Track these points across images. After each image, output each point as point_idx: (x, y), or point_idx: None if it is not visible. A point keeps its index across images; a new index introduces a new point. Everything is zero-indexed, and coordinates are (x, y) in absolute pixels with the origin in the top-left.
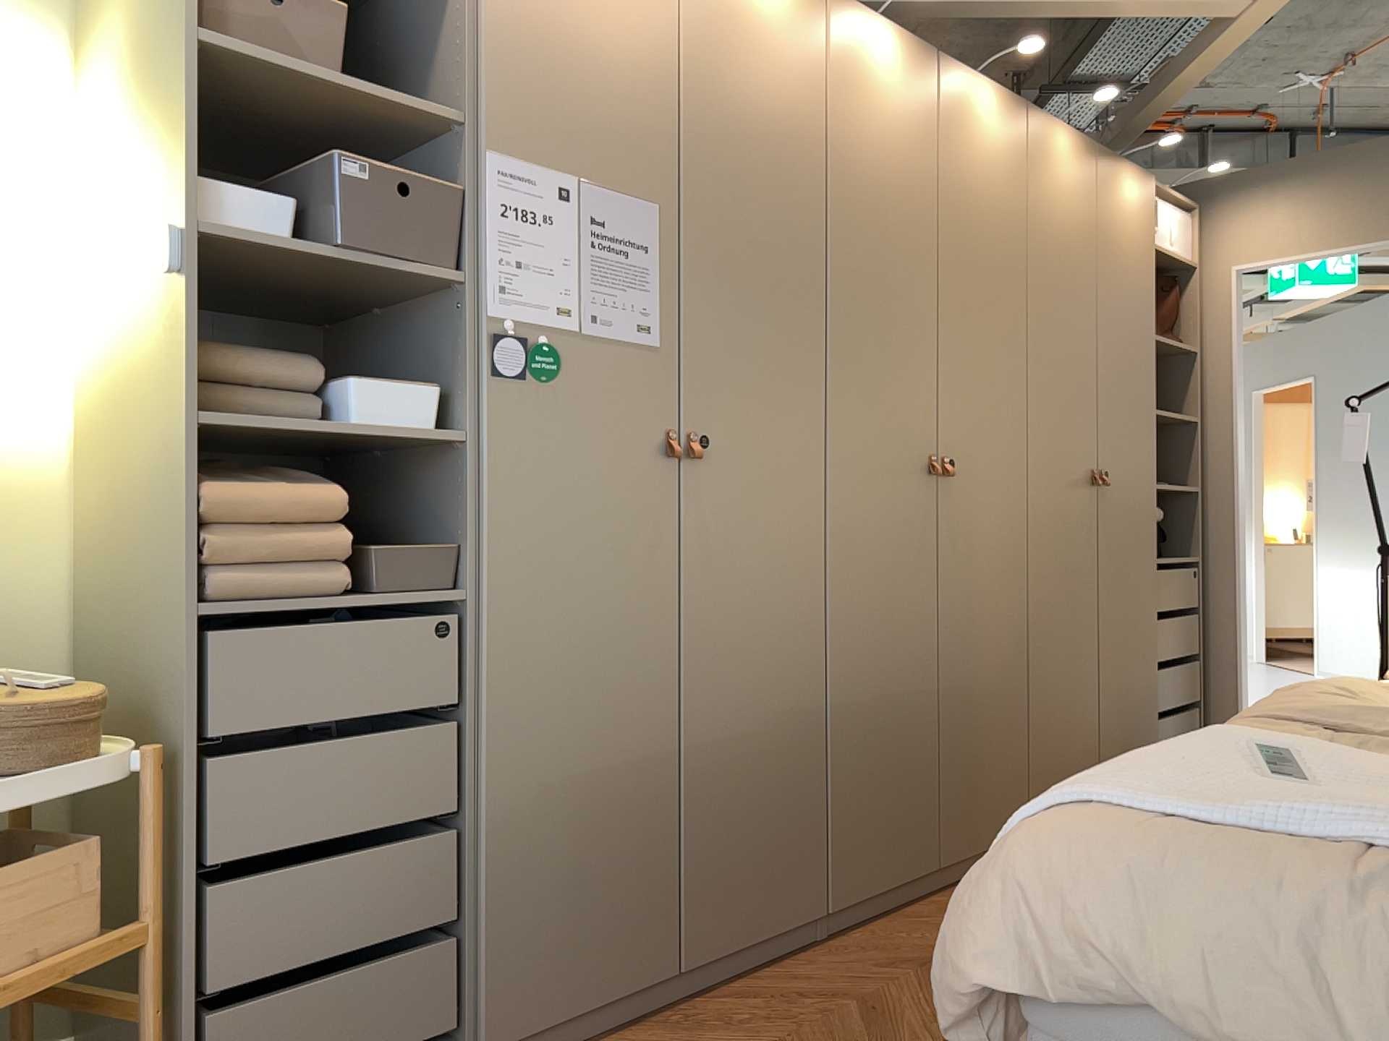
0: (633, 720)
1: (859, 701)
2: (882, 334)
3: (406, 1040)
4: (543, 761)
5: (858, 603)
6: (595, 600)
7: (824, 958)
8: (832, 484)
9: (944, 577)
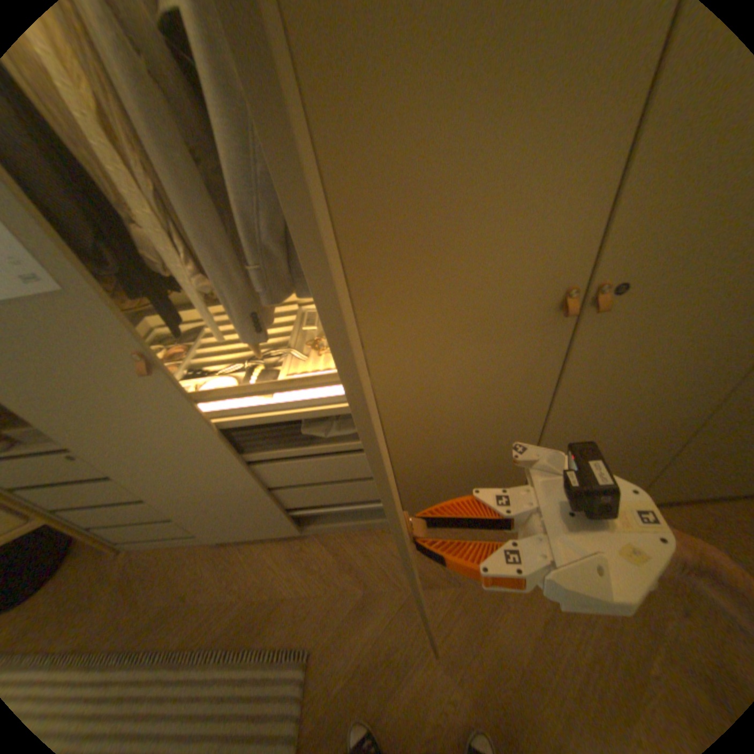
0: (220, 481)
1: (426, 467)
2: (456, 138)
3: (174, 537)
4: (171, 494)
5: (421, 425)
6: (152, 446)
7: (391, 544)
8: (372, 354)
9: (563, 396)
